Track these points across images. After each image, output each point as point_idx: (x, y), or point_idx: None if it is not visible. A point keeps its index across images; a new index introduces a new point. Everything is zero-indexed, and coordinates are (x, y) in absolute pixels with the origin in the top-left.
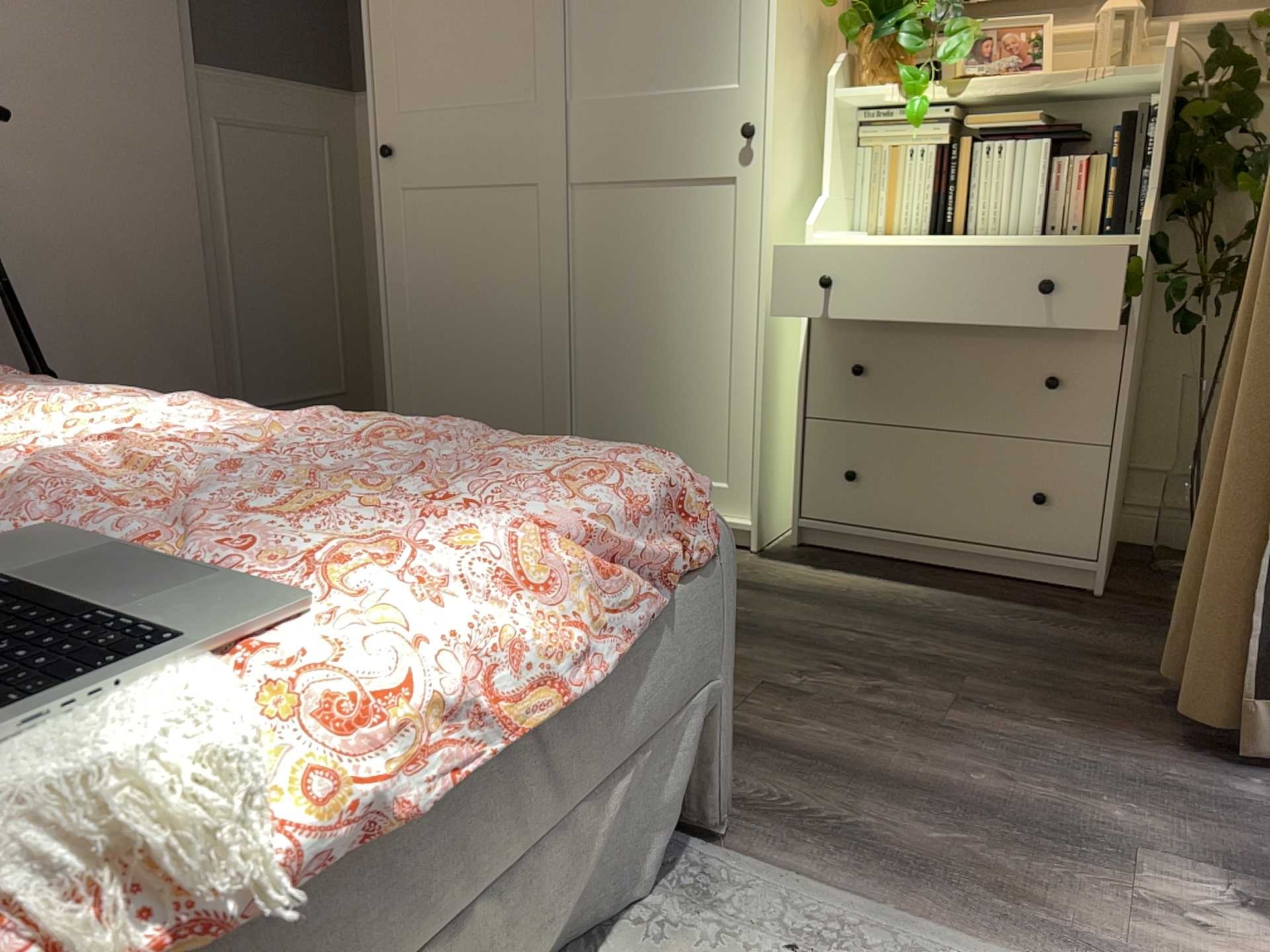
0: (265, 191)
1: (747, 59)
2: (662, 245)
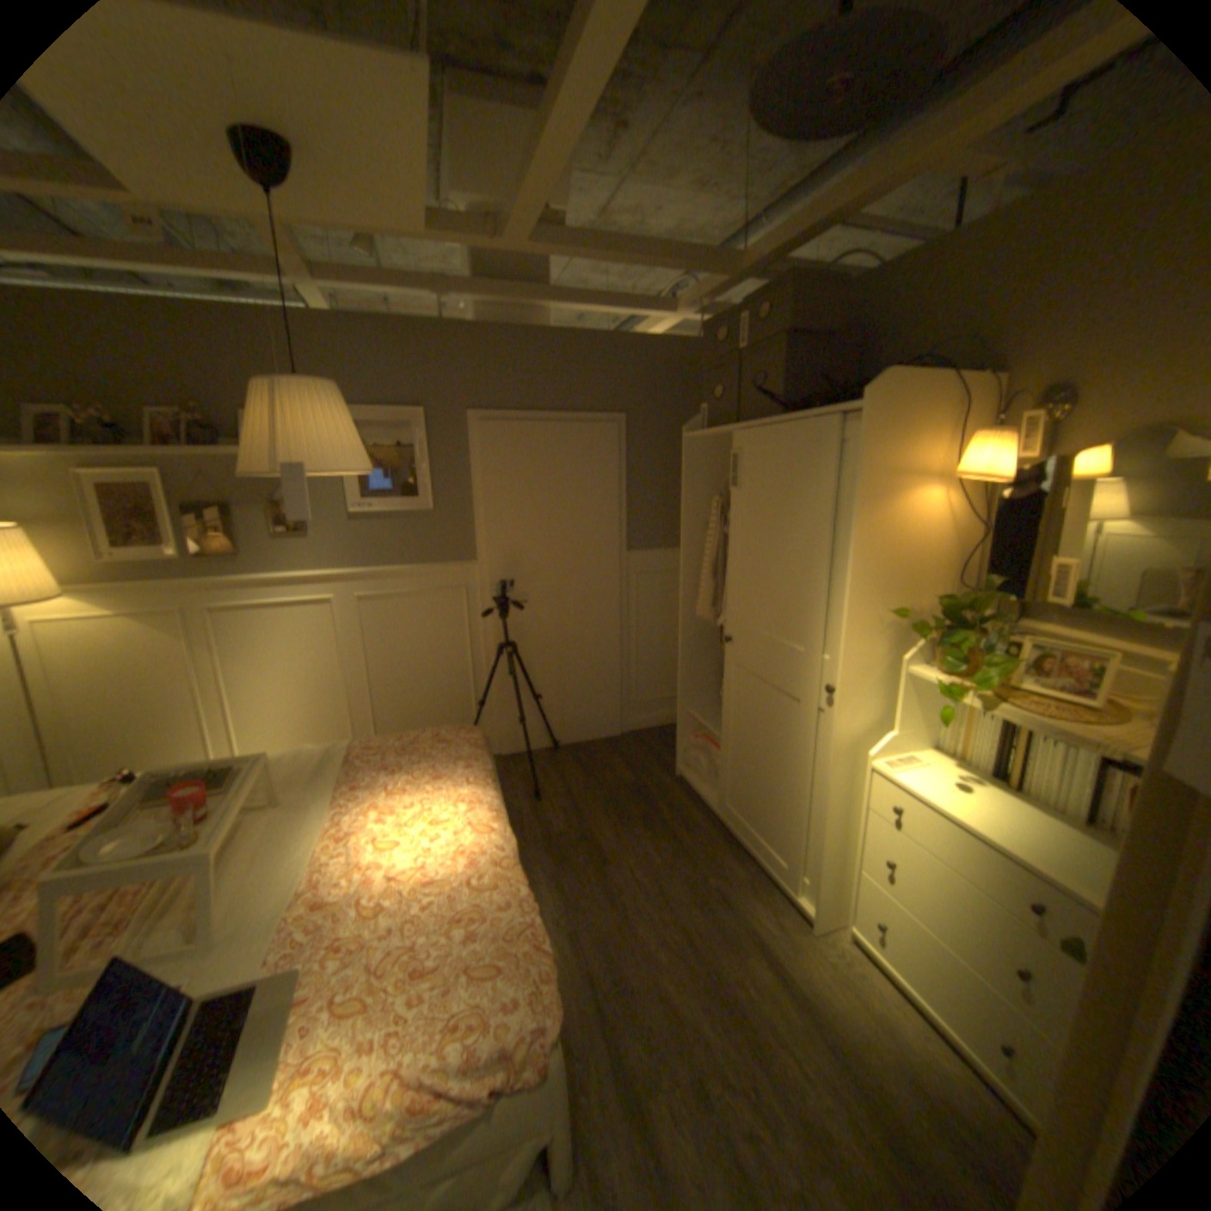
0: (655, 602)
1: (834, 645)
2: (788, 725)
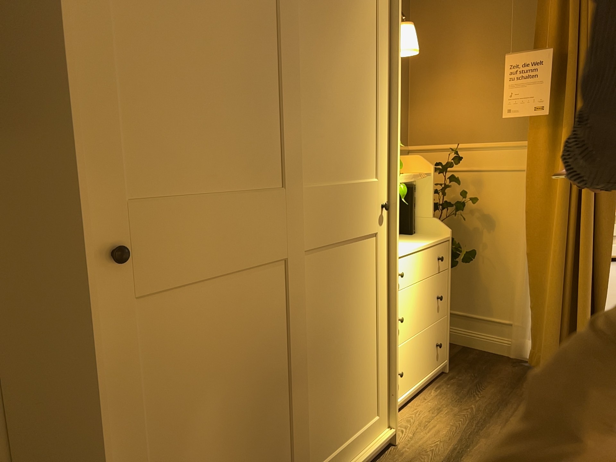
0: None
1: (379, 166)
2: (348, 281)
